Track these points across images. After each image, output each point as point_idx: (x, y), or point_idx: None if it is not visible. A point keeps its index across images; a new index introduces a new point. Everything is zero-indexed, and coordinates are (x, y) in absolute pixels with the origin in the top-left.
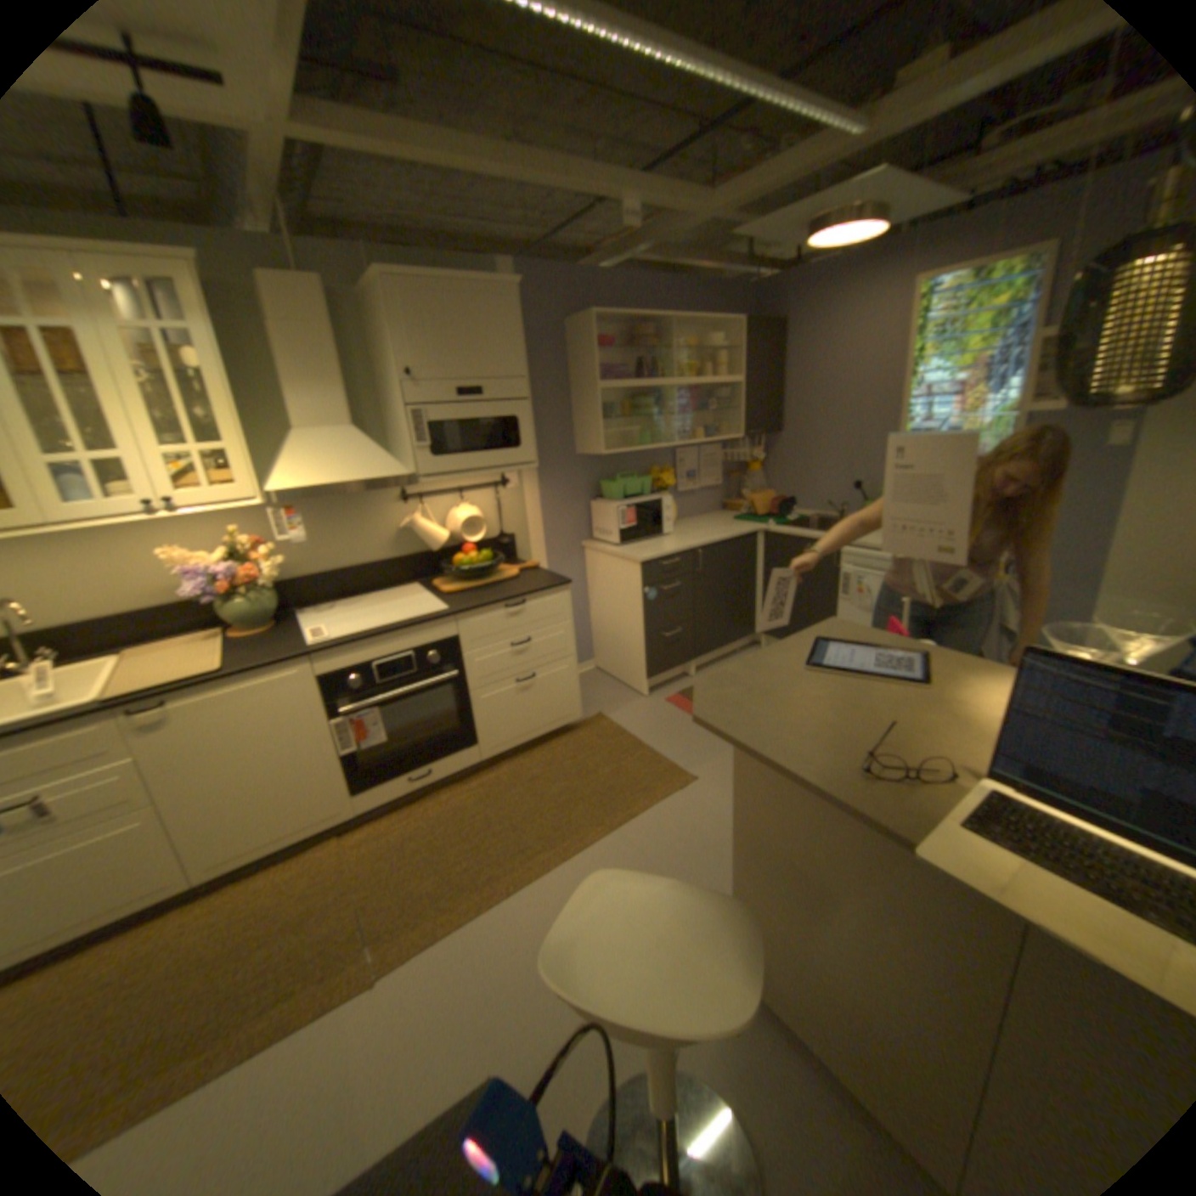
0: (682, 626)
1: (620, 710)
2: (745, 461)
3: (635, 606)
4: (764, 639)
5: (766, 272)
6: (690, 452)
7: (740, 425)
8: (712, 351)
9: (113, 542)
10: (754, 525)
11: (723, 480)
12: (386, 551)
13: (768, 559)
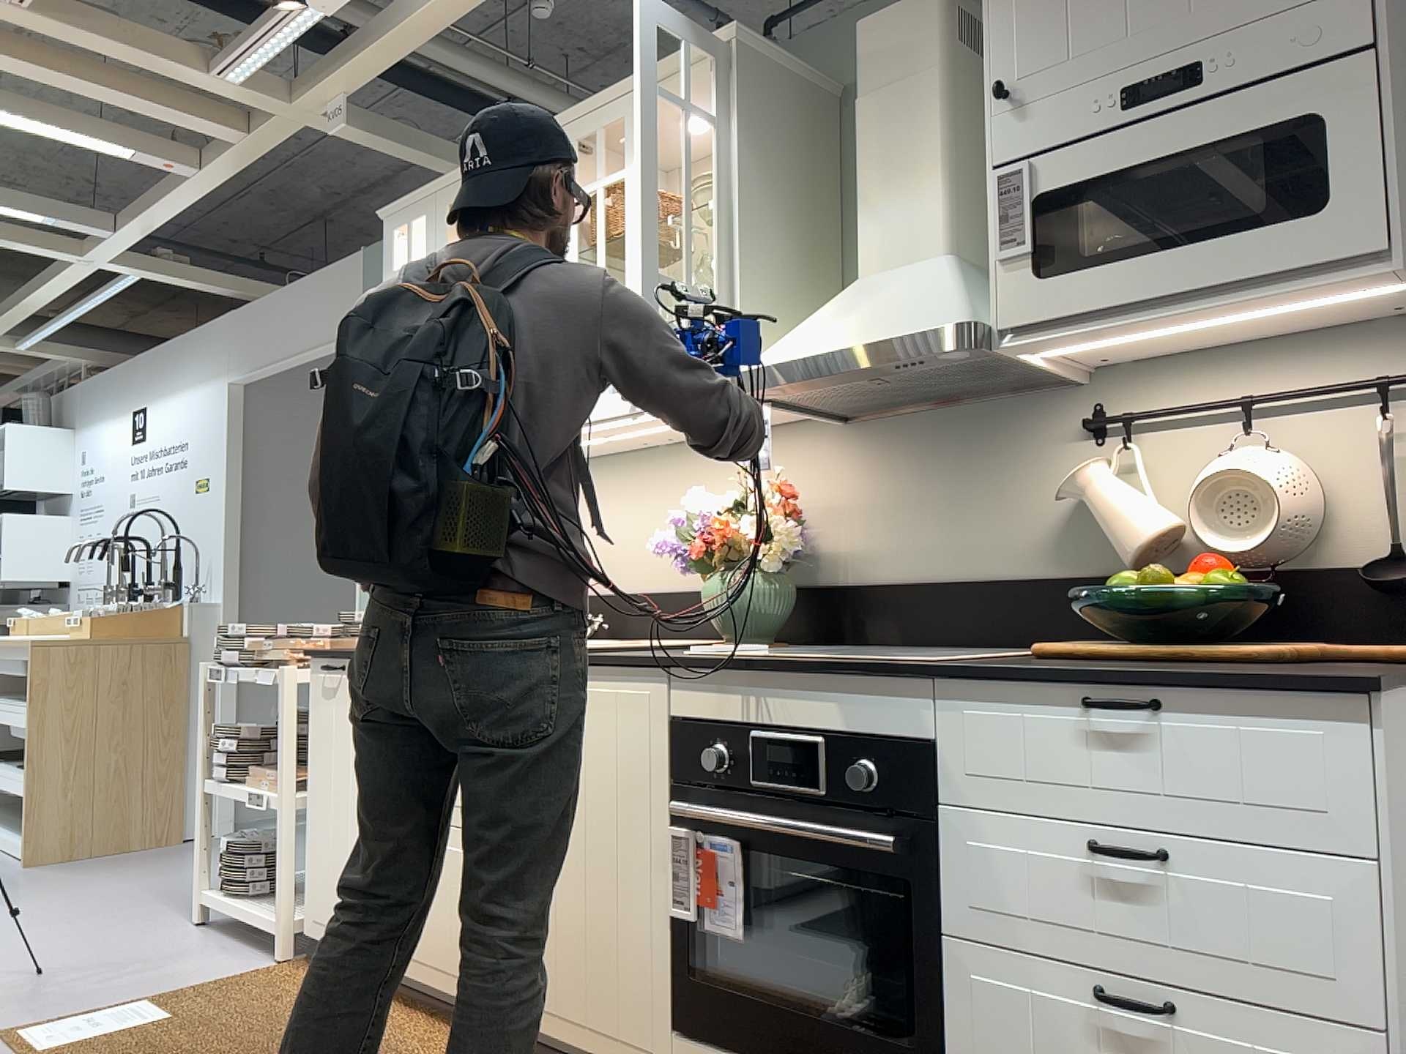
0: None
1: None
2: None
3: None
4: None
5: None
6: None
7: None
8: None
9: (690, 482)
10: None
11: None
12: (1041, 552)
13: None
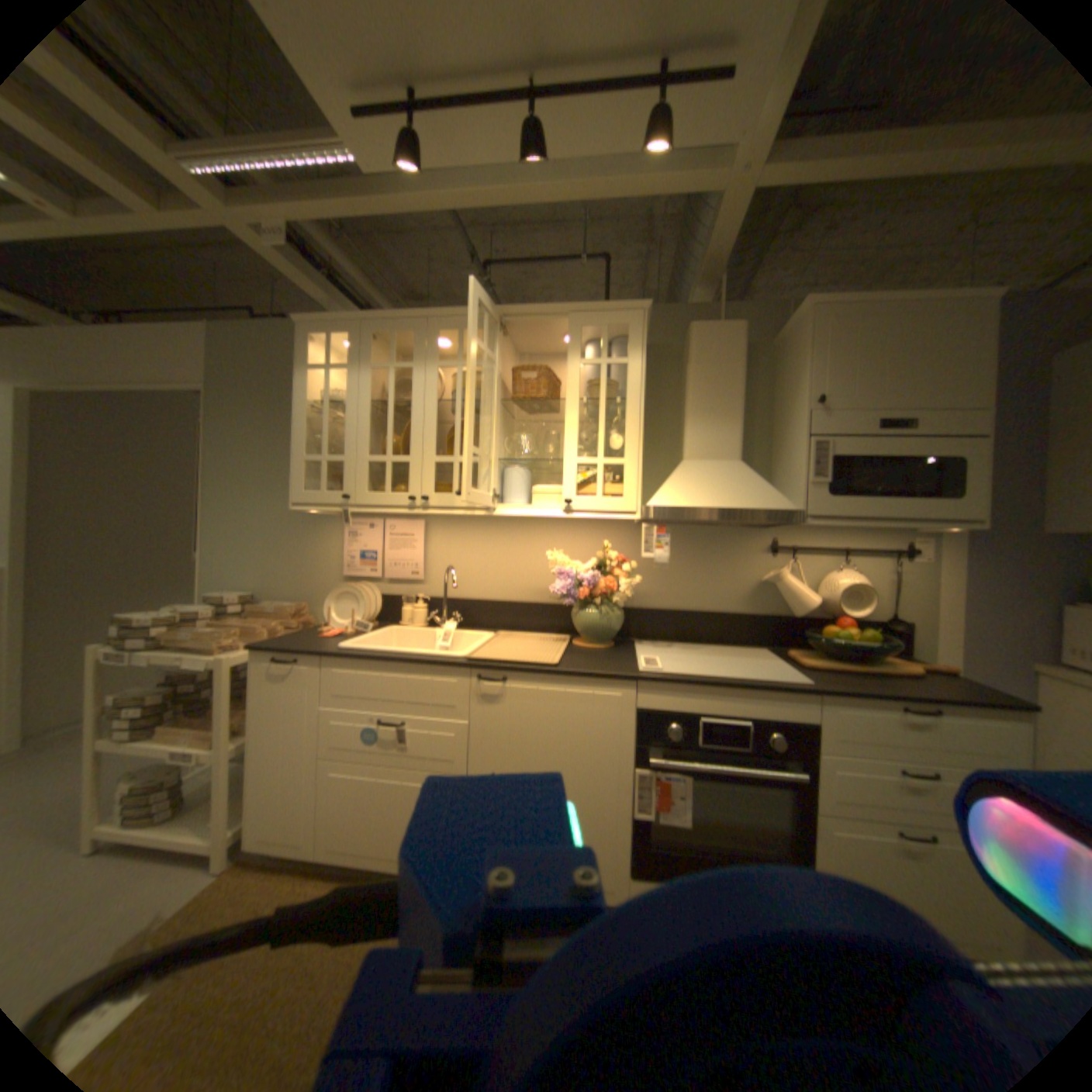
0: None
1: None
2: None
3: None
4: None
5: None
6: None
7: None
8: None
9: (525, 540)
10: None
11: None
12: (742, 602)
13: None
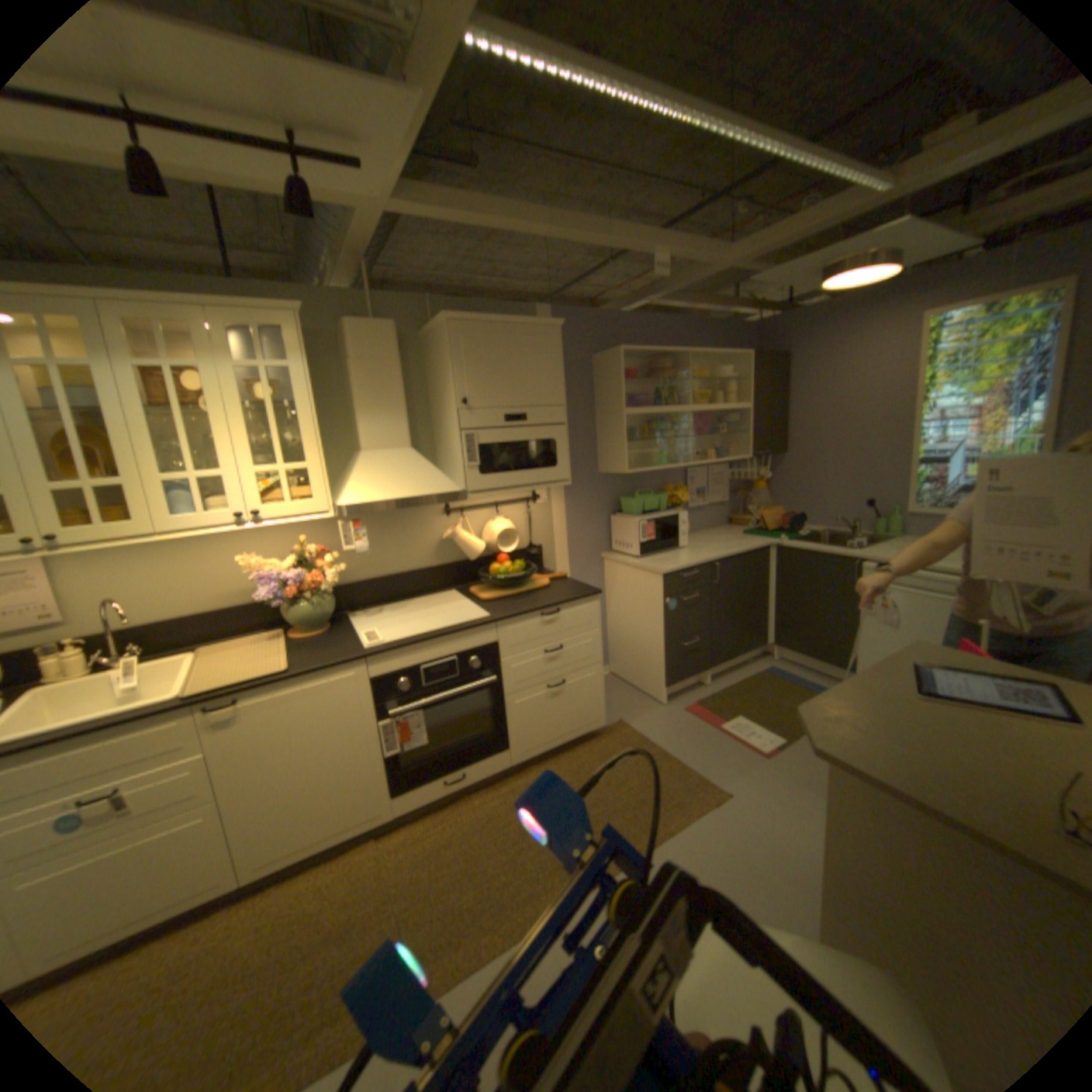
0: (702, 635)
1: (642, 717)
2: (752, 479)
3: (657, 615)
4: (778, 649)
5: (768, 312)
6: (702, 471)
7: (750, 447)
8: (723, 381)
9: (204, 548)
10: (766, 539)
11: (731, 496)
12: (431, 559)
13: (782, 571)
